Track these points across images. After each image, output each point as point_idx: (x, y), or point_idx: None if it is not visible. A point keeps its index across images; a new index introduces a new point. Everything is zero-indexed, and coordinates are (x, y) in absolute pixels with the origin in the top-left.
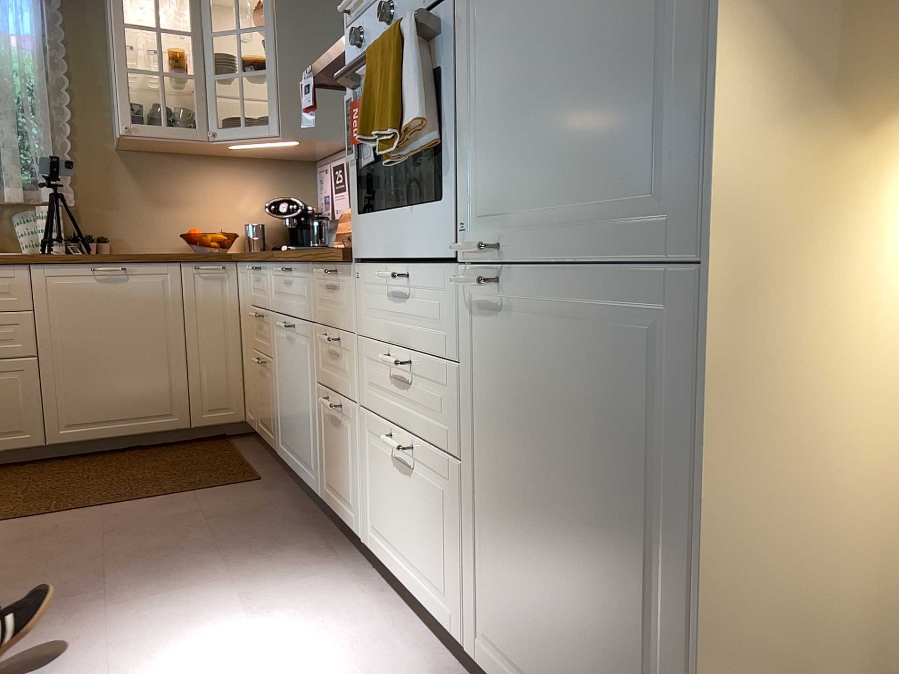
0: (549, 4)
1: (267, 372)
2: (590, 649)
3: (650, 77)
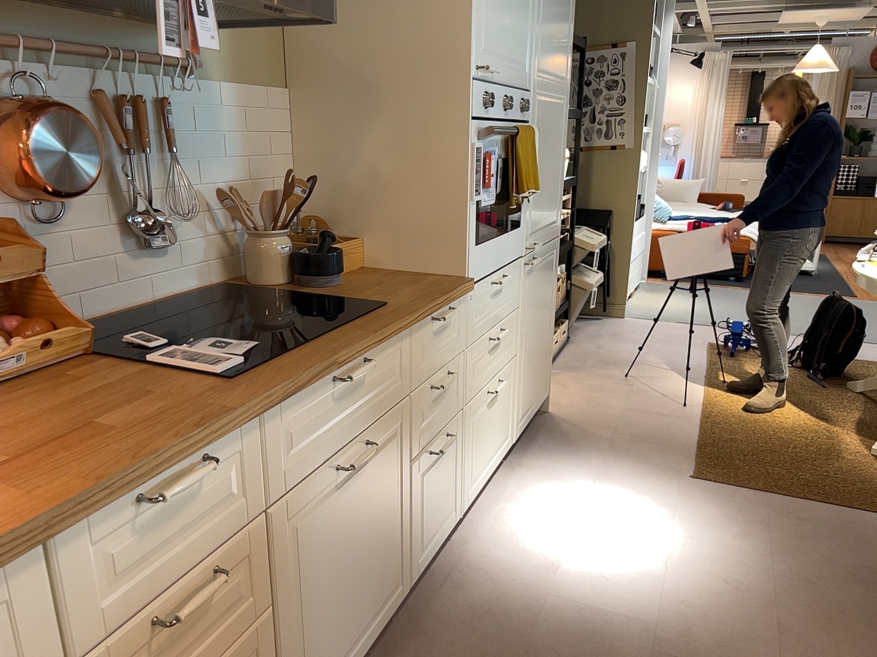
0: (548, 153)
1: None
2: (540, 365)
3: (557, 187)
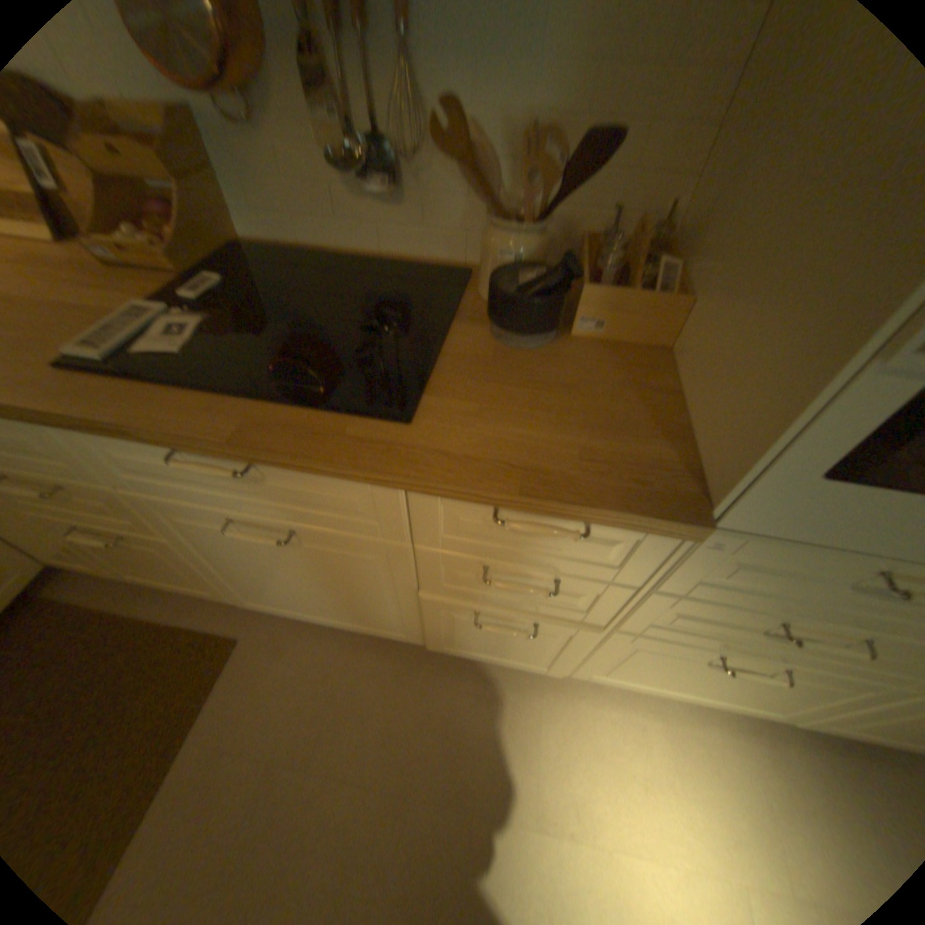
0: None
1: (138, 544)
2: None
3: None
